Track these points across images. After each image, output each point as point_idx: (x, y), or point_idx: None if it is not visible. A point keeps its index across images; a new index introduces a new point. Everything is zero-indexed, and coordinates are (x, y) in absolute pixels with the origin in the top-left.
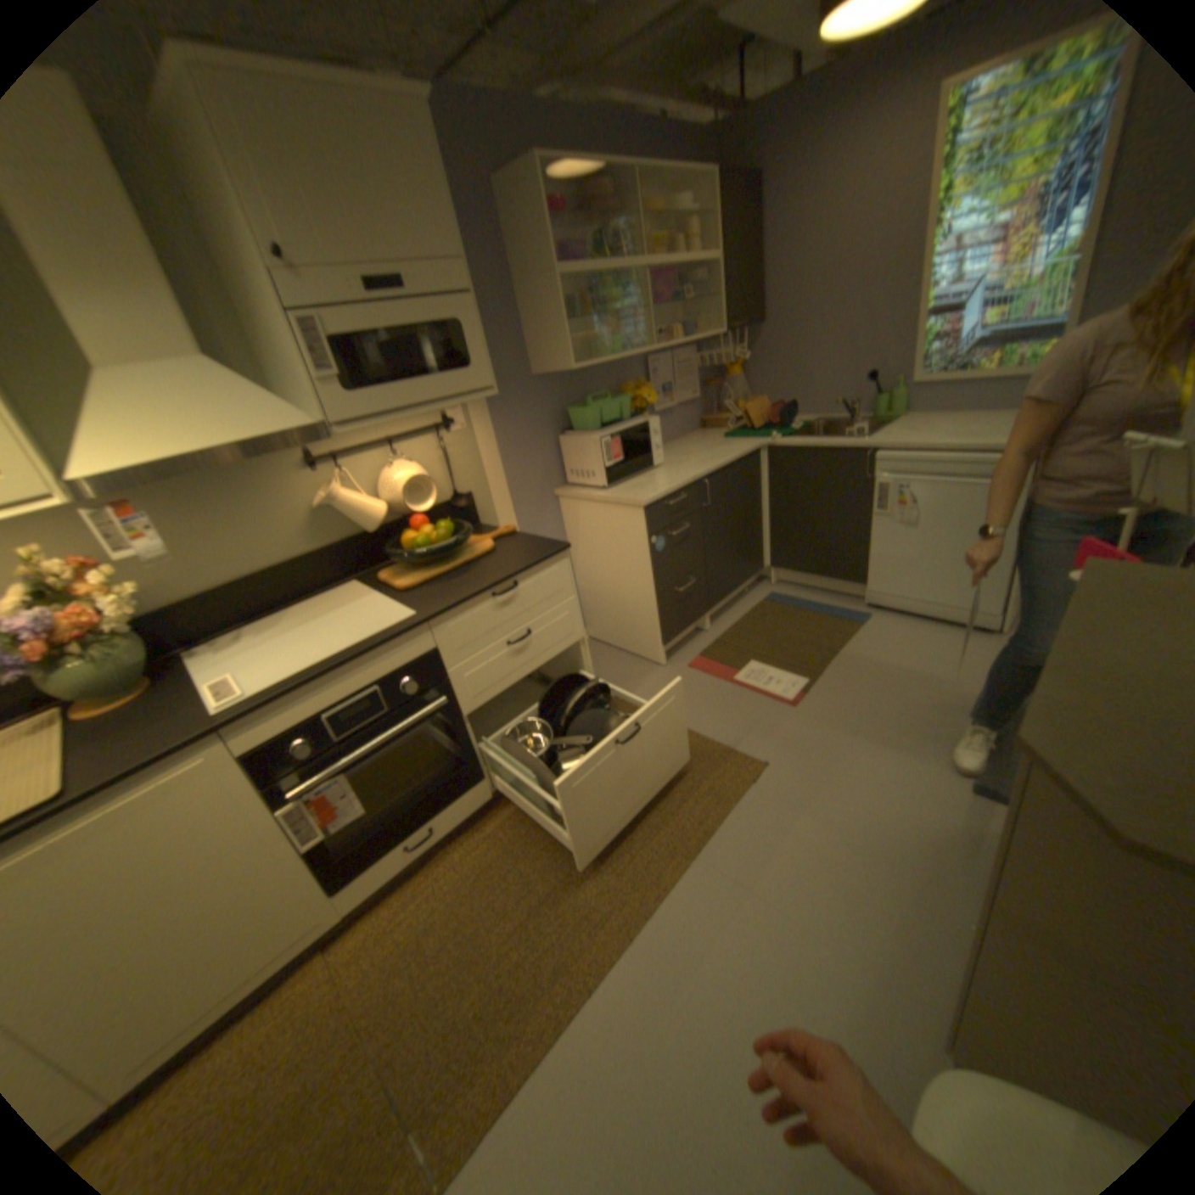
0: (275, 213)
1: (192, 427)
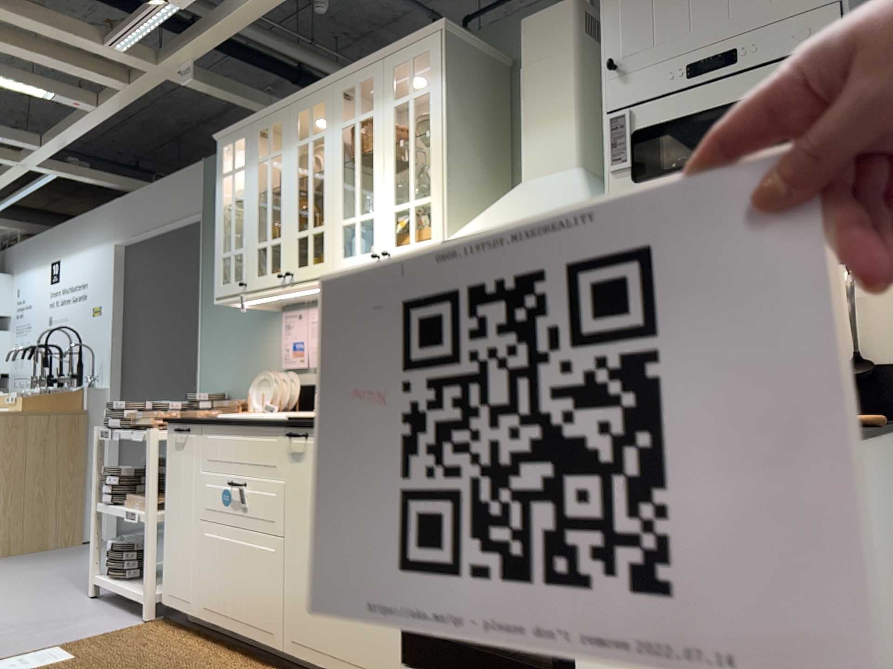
0: (620, 33)
1: (515, 213)
